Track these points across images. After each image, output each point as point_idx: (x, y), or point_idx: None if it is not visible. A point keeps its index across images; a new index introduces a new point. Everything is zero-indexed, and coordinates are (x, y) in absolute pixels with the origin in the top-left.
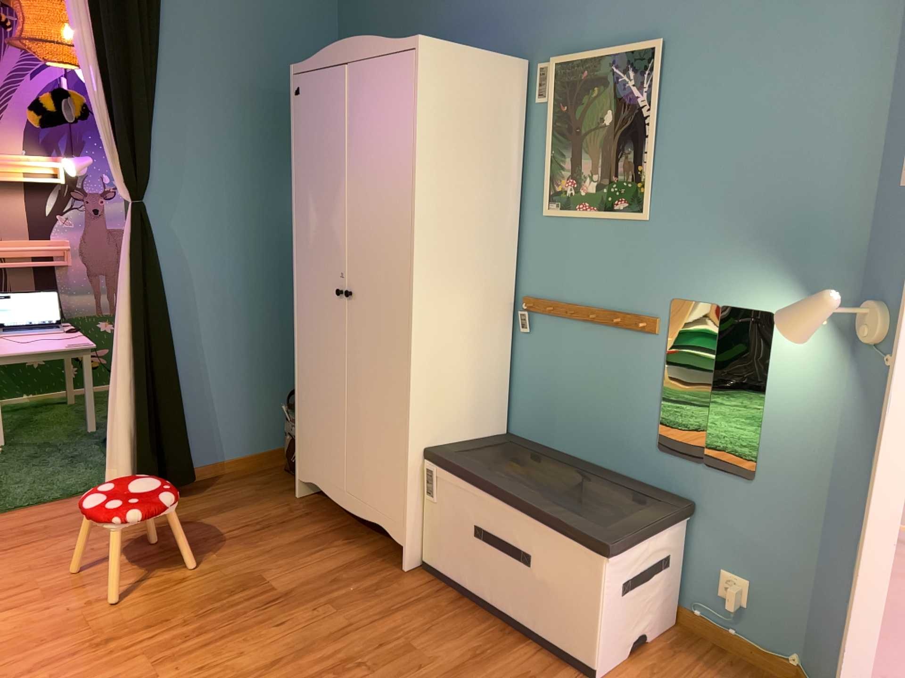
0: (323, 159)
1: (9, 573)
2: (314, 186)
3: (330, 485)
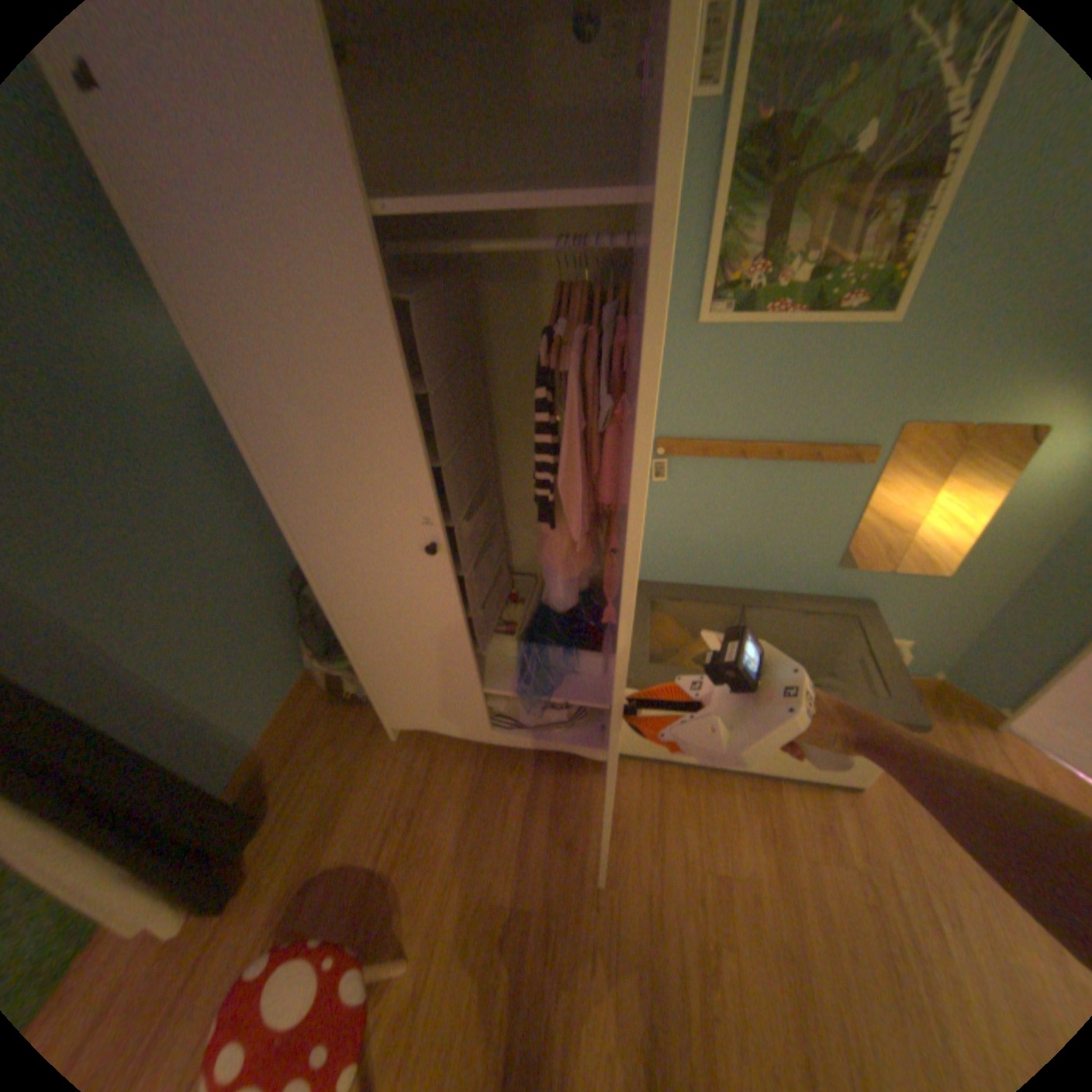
0: (300, 299)
1: None
2: (286, 363)
3: (462, 730)
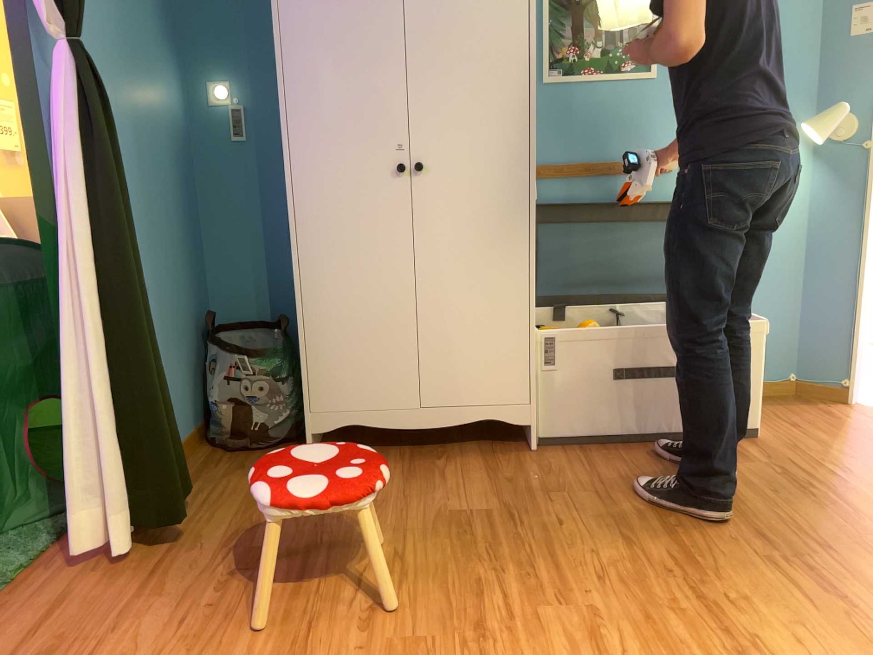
0: (351, 7)
1: None
2: (330, 43)
3: (386, 410)
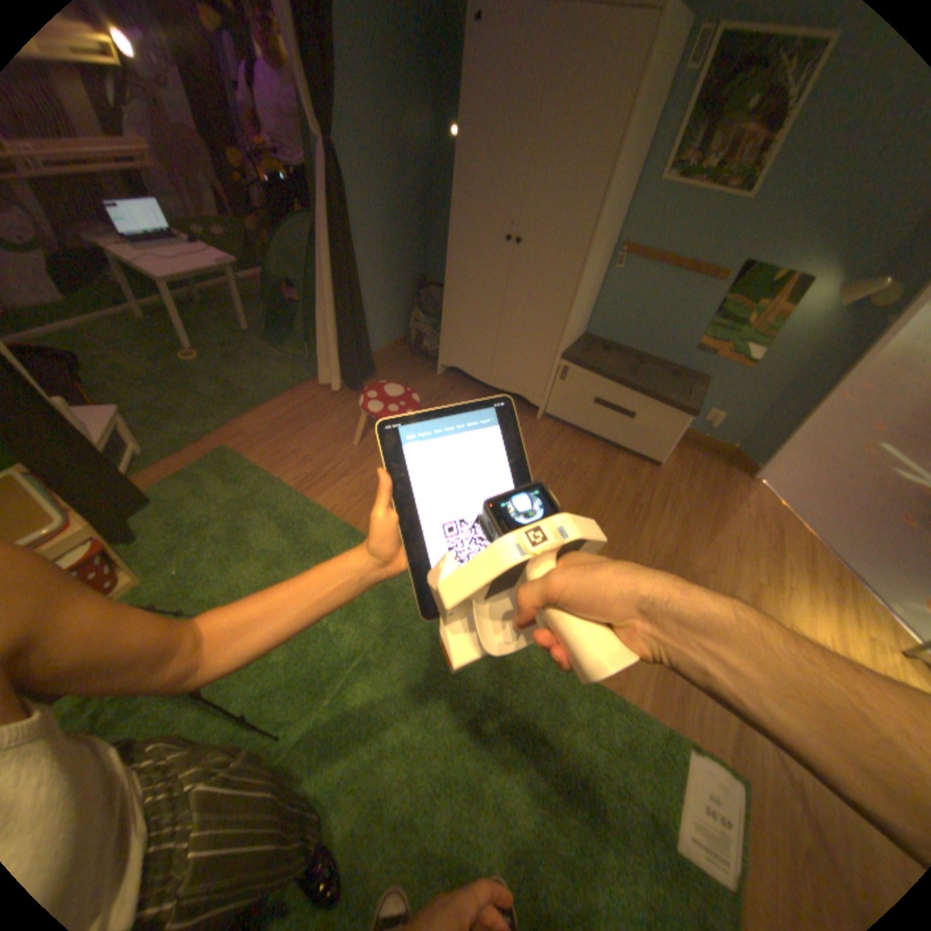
0: (507, 110)
1: (315, 452)
2: (489, 136)
3: (475, 370)
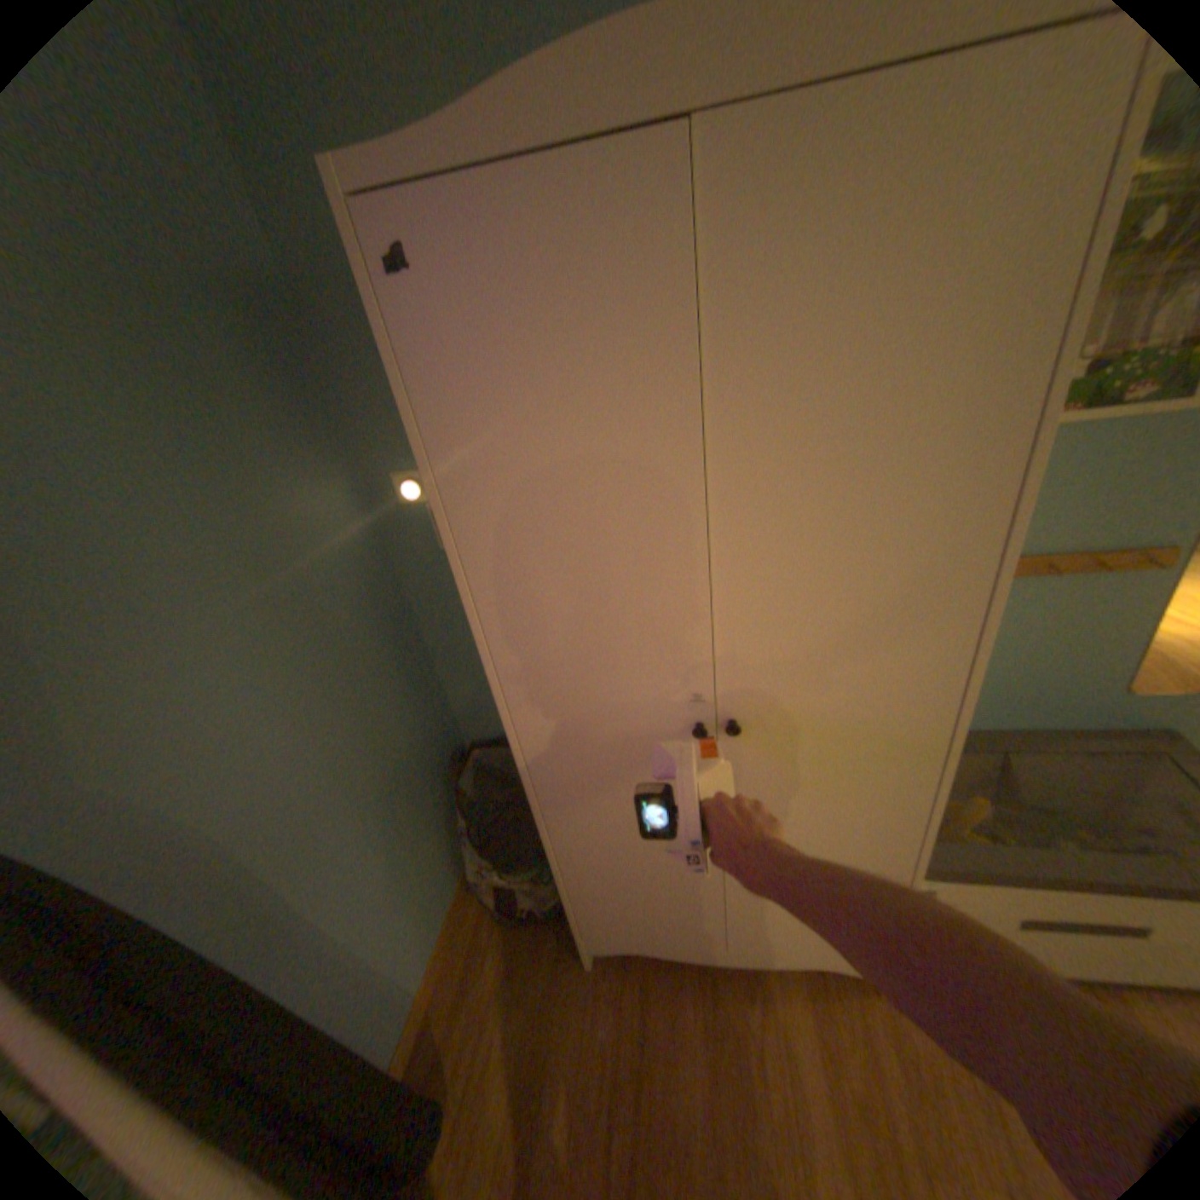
0: (593, 458)
1: None
2: (557, 530)
3: (686, 950)
